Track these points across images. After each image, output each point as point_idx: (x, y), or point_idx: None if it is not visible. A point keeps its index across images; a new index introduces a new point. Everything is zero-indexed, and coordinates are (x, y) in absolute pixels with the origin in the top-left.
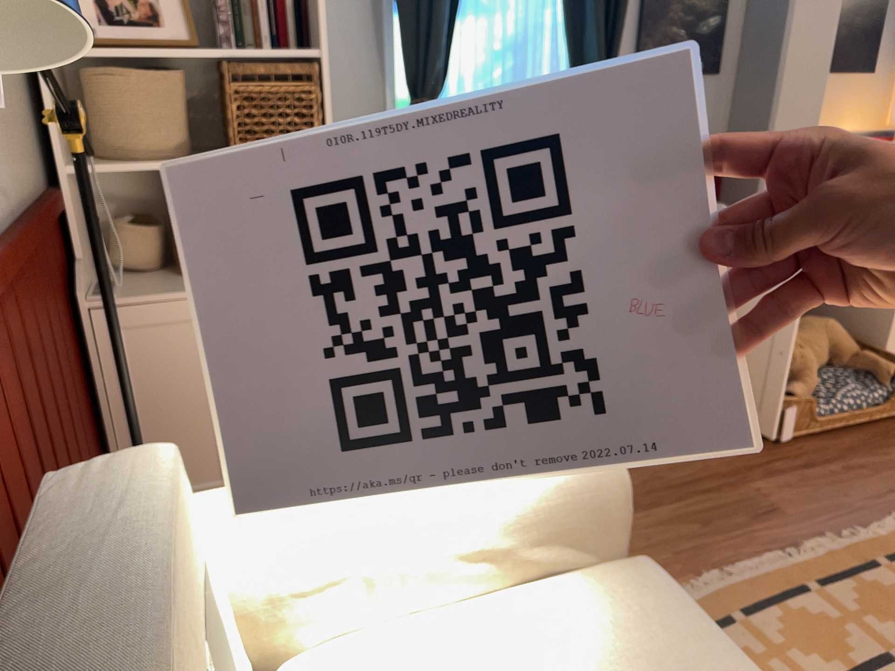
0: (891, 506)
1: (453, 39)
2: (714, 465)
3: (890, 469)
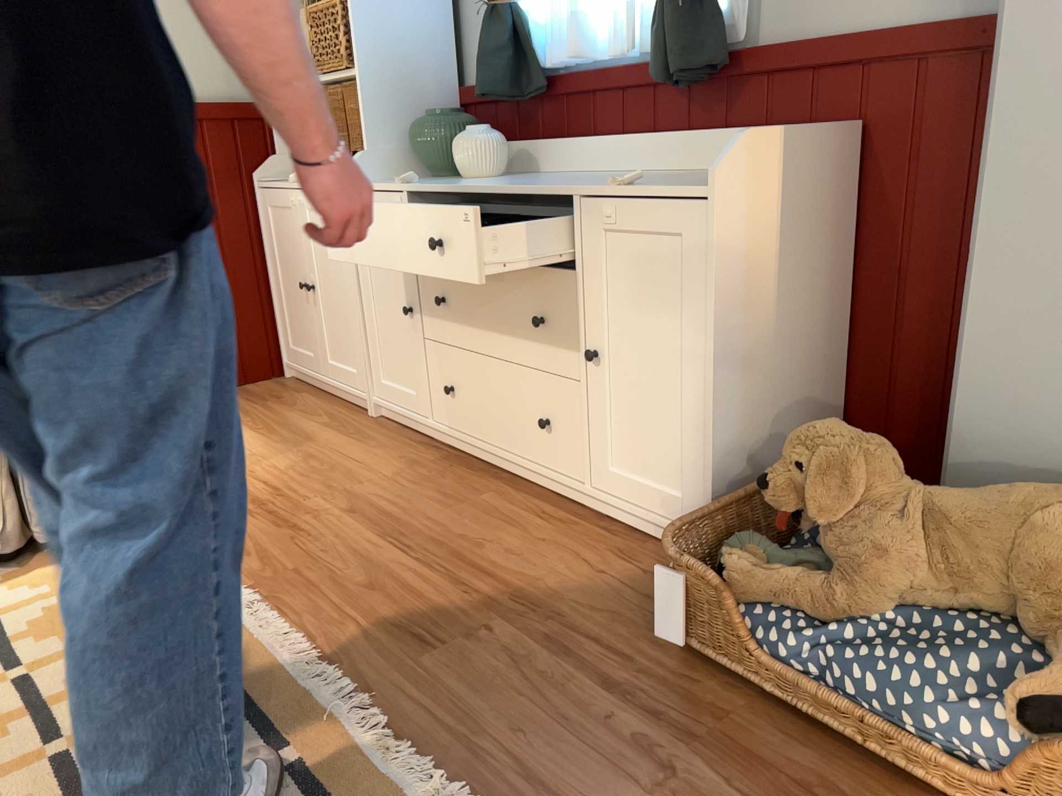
0: None
1: None
2: (548, 586)
3: None
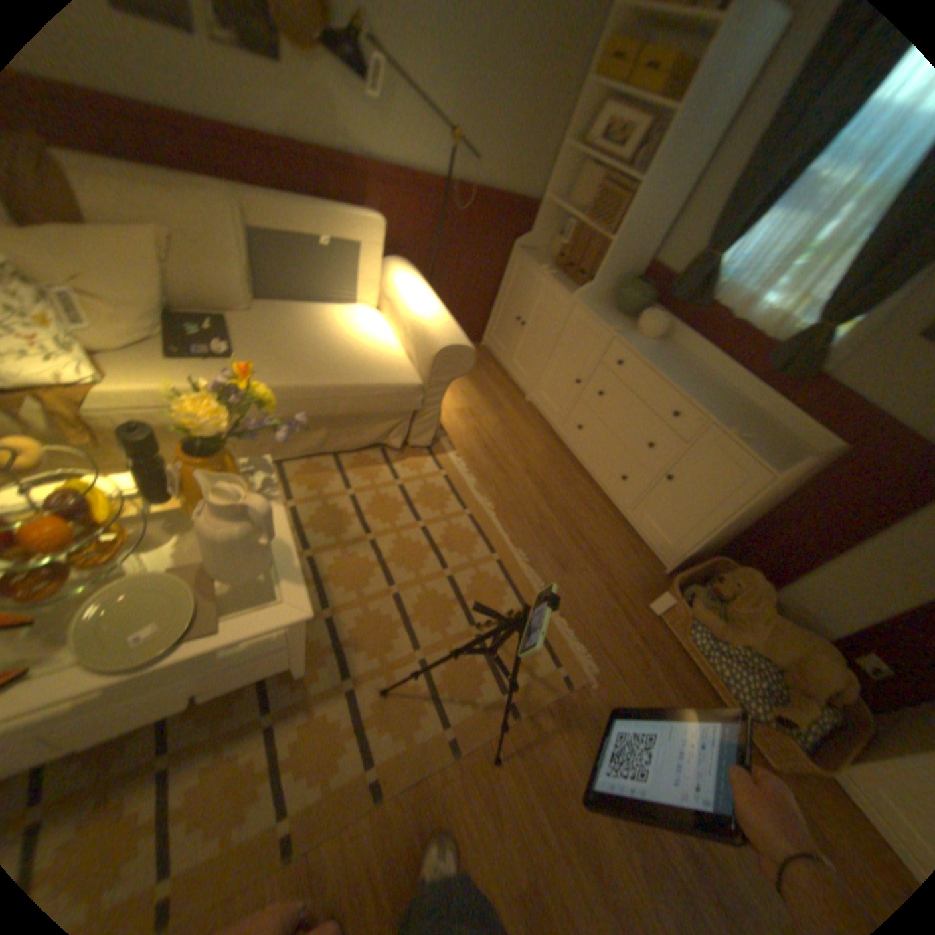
0: (598, 658)
1: (760, 220)
2: (606, 558)
3: (654, 690)
